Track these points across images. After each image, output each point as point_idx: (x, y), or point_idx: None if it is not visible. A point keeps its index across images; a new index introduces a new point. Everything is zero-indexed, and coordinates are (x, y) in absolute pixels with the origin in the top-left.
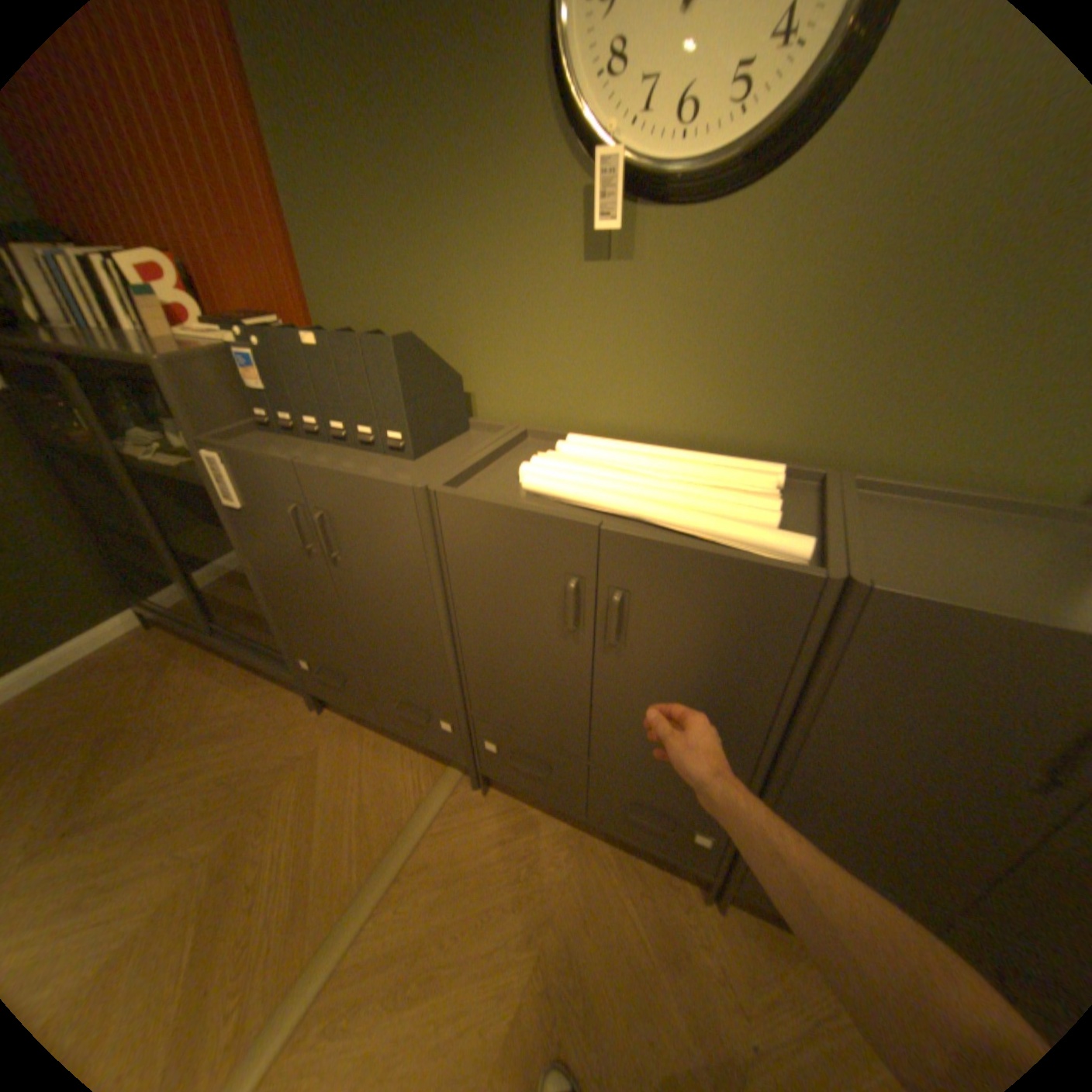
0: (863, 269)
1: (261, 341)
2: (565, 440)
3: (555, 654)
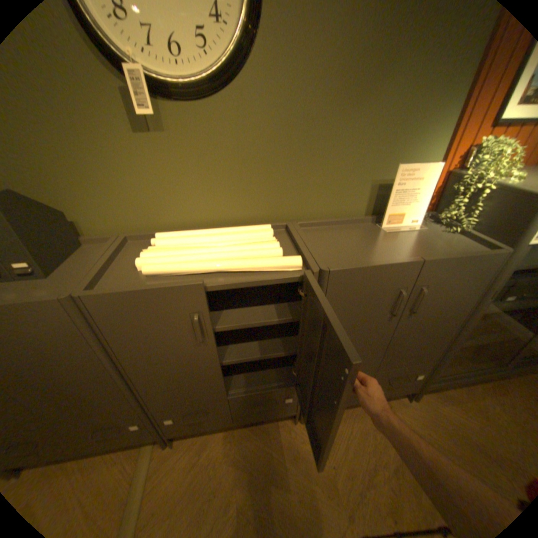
0: (277, 133)
1: None
2: (153, 237)
3: (195, 356)
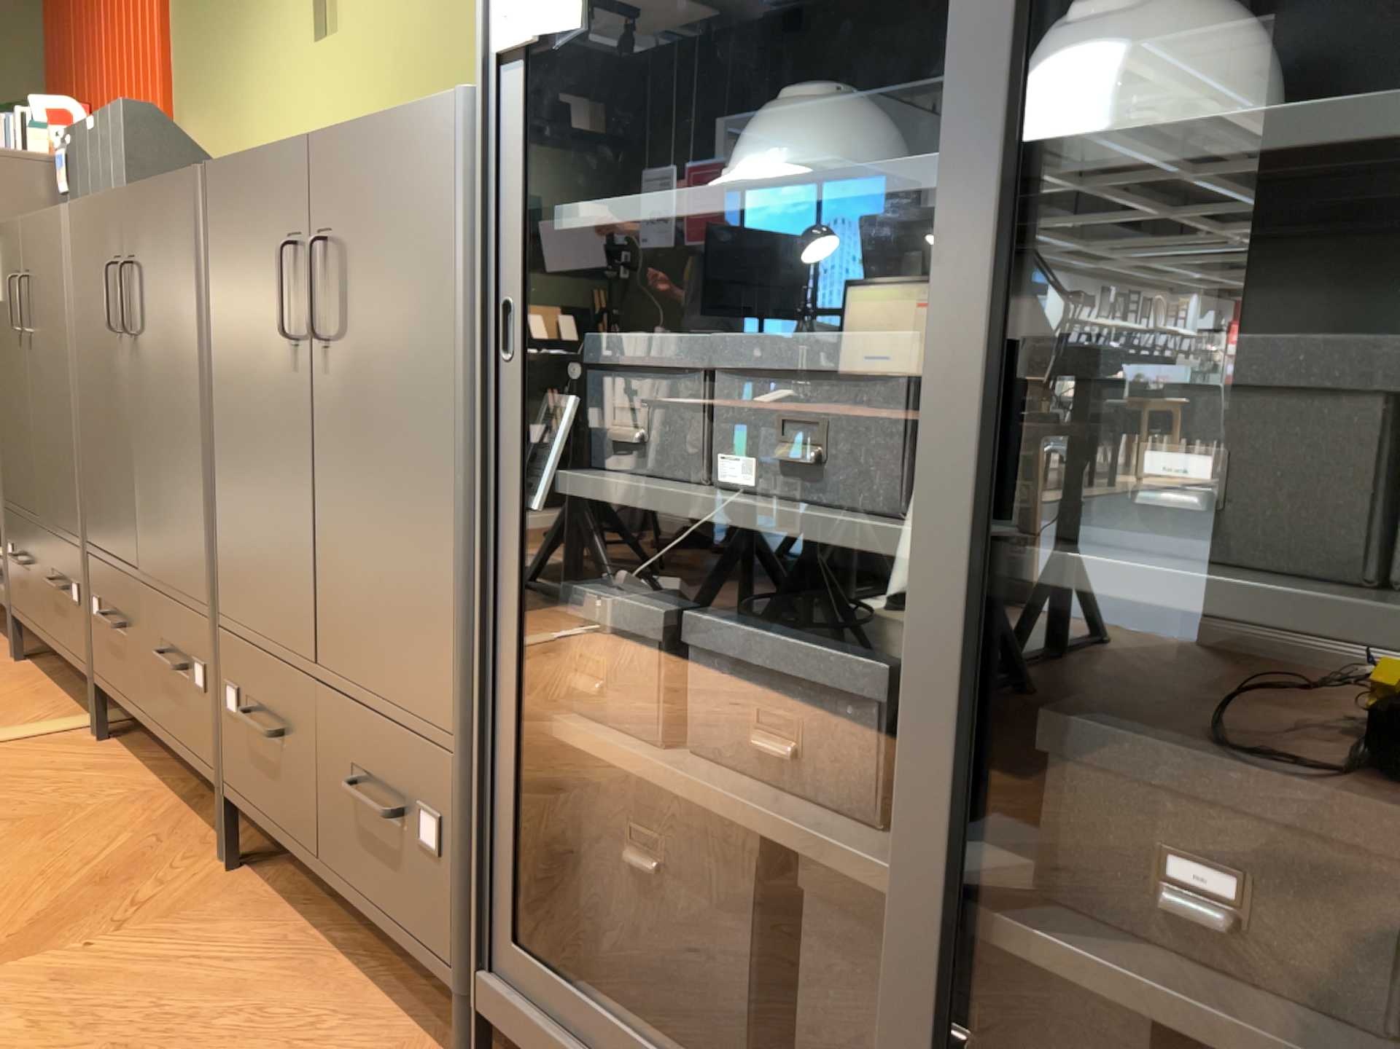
0: None
1: (72, 142)
2: None
3: (115, 386)
